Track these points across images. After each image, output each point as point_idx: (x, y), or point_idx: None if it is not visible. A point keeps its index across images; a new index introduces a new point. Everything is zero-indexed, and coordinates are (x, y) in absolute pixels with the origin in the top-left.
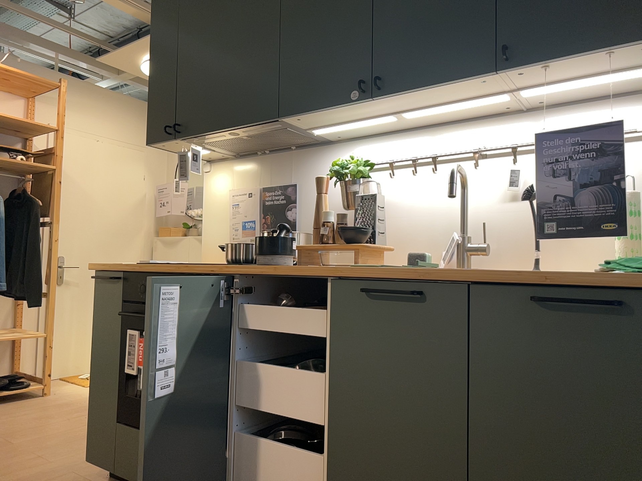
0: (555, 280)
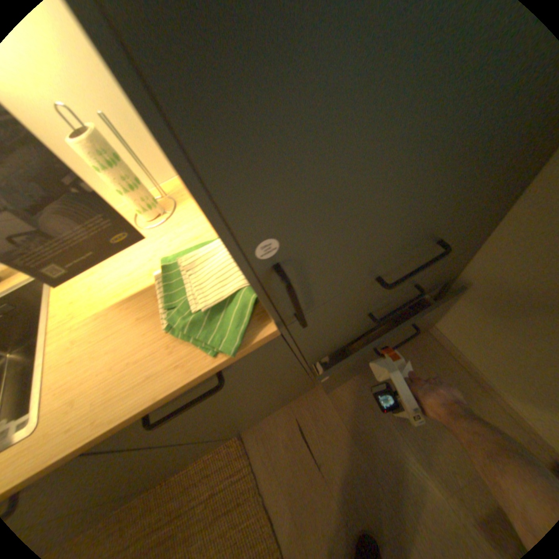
0: (147, 412)
